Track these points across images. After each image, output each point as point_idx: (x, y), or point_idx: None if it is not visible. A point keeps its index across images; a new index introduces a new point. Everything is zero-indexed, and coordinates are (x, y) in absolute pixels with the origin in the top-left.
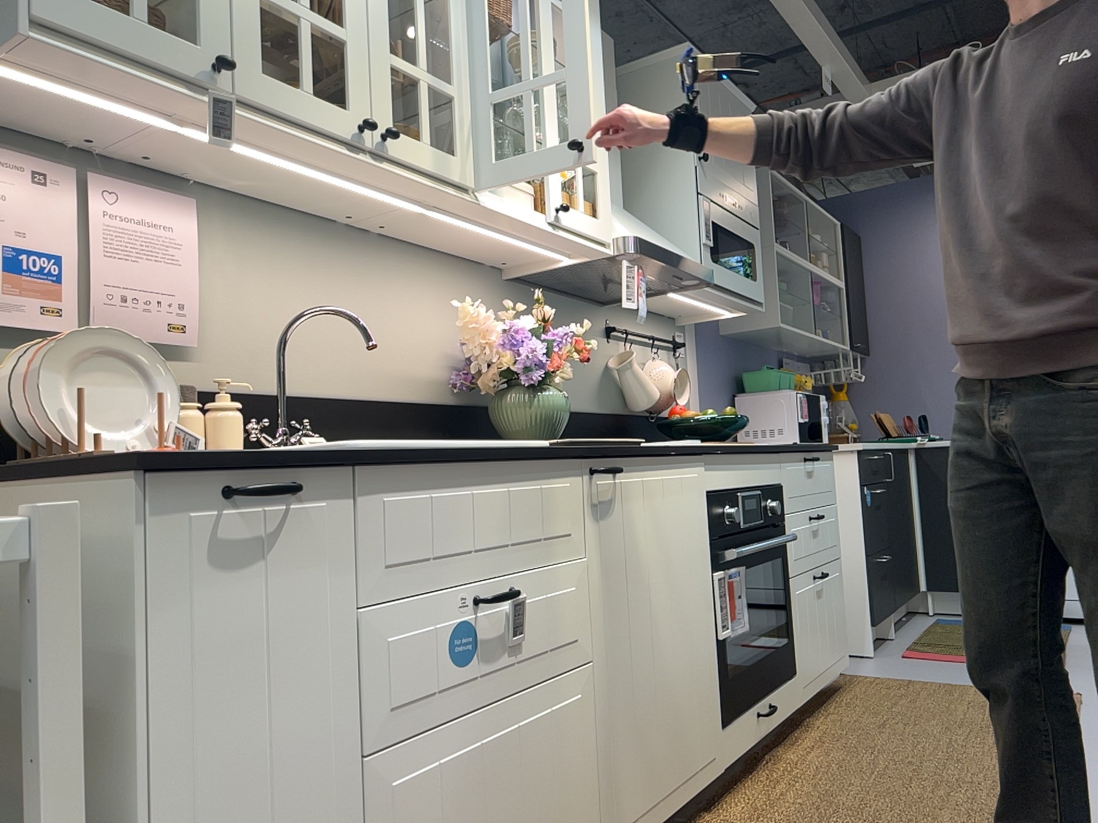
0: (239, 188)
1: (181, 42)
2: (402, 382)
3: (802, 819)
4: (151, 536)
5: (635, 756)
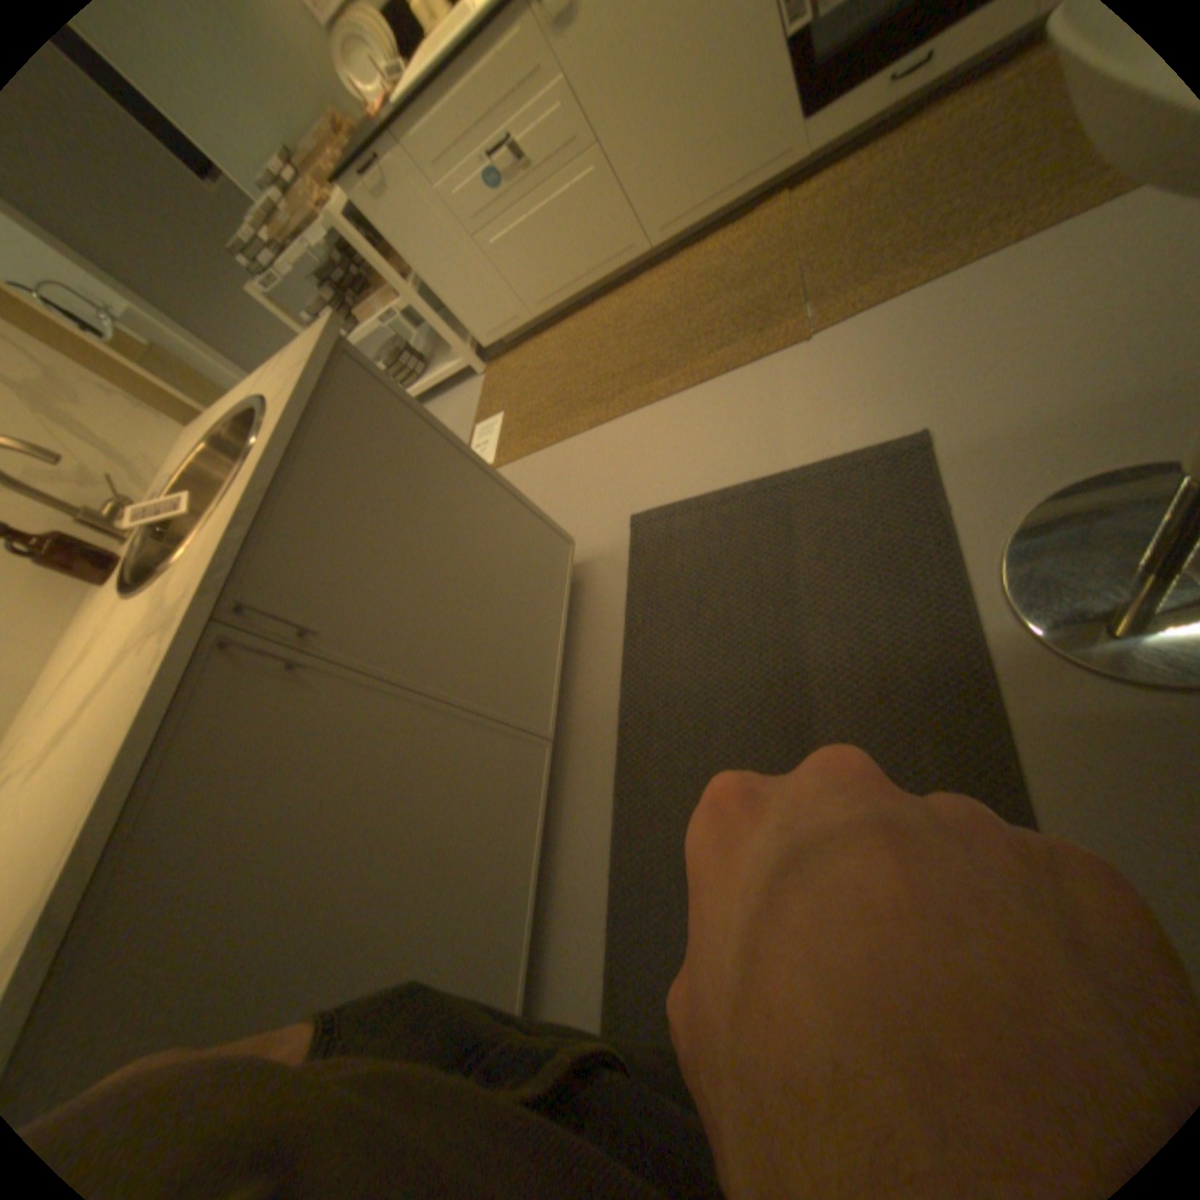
0: None
1: None
2: None
3: (825, 206)
4: (356, 197)
5: (665, 180)
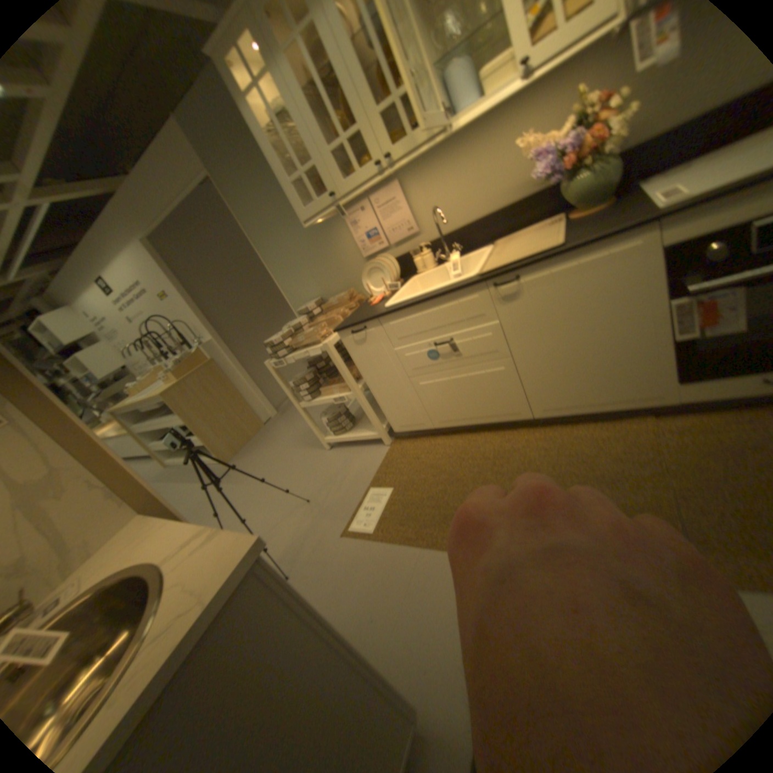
0: (407, 161)
1: (324, 194)
2: (519, 187)
3: (694, 449)
4: (346, 340)
5: (555, 387)
